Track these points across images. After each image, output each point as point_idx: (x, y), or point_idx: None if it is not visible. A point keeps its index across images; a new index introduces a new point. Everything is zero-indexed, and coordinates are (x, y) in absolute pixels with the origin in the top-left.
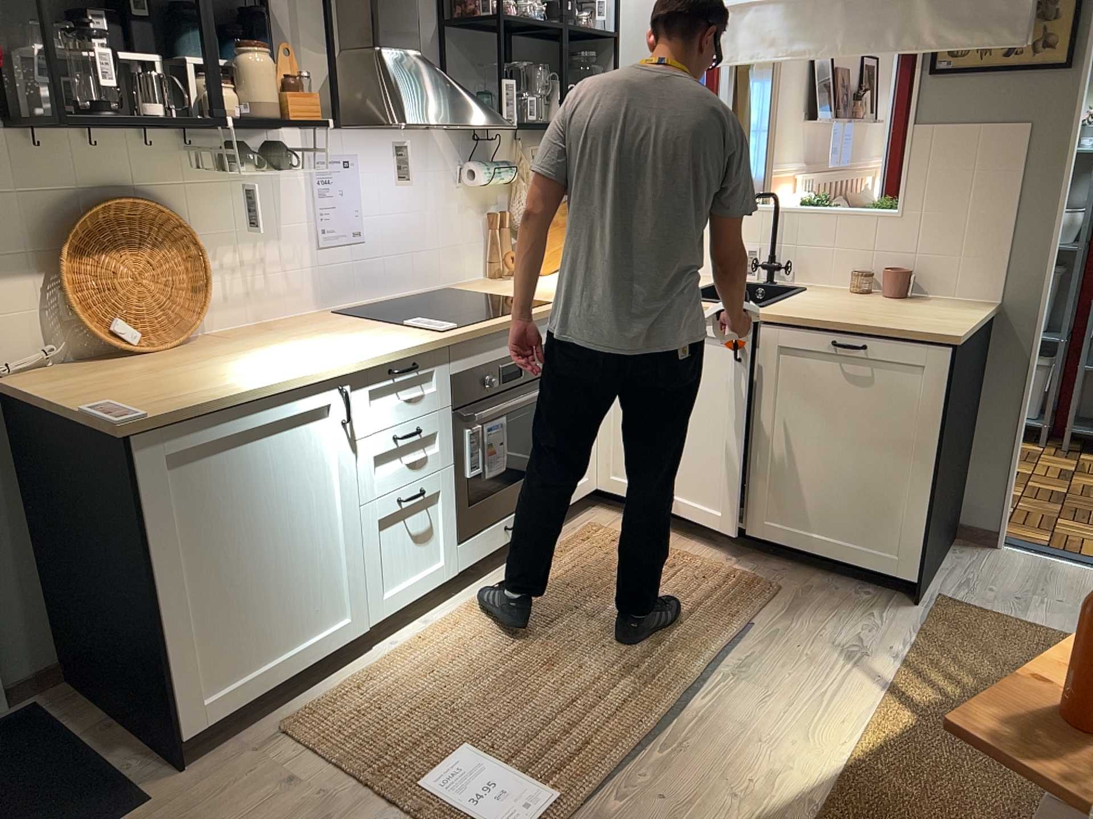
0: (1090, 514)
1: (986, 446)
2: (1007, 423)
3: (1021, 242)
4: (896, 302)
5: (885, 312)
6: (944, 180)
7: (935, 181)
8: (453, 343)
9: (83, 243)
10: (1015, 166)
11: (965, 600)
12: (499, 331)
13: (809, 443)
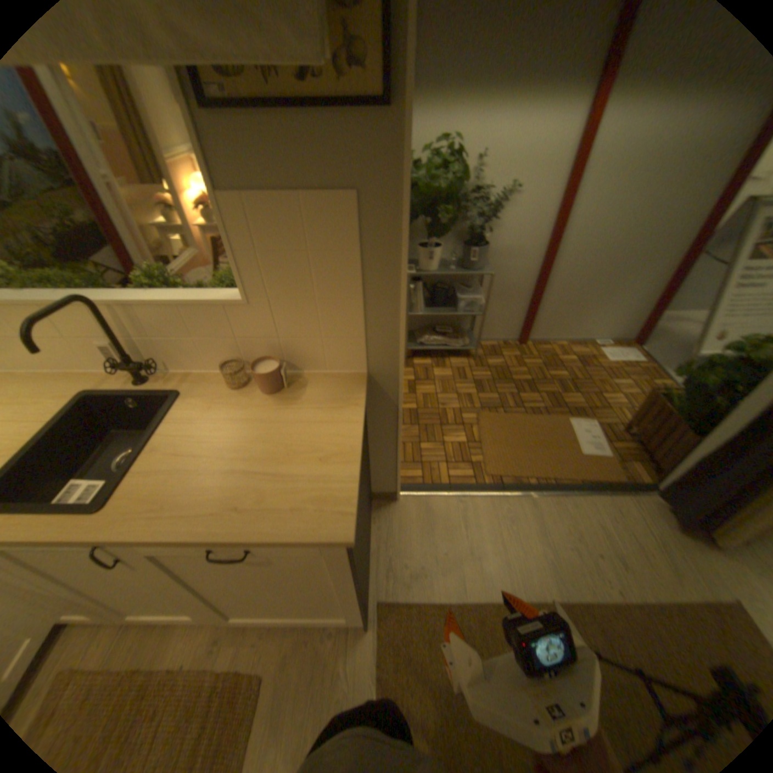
0: (432, 428)
1: (377, 456)
2: (388, 444)
3: (373, 321)
4: (274, 403)
5: (261, 458)
6: (280, 263)
7: (271, 263)
8: None
9: None
10: (351, 246)
11: (393, 598)
12: None
13: (233, 591)
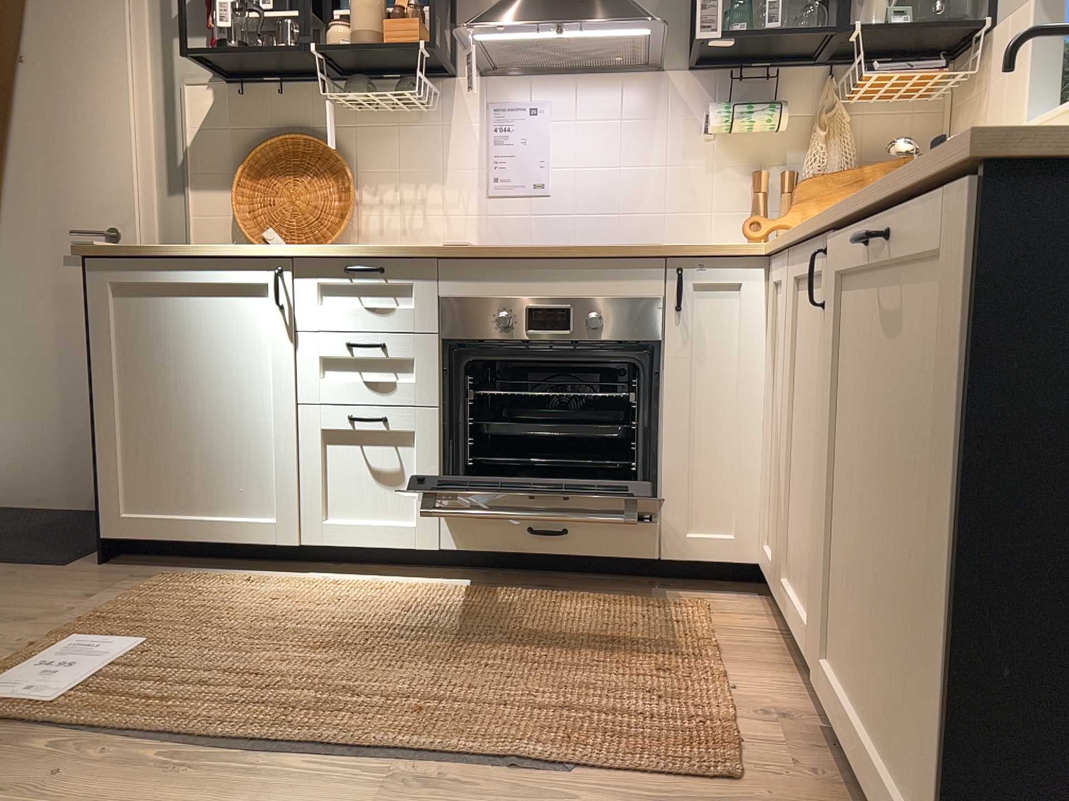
0: None
1: None
2: None
3: None
4: None
5: None
6: None
7: None
8: (441, 256)
9: (261, 167)
10: None
11: None
12: (525, 259)
13: (865, 491)
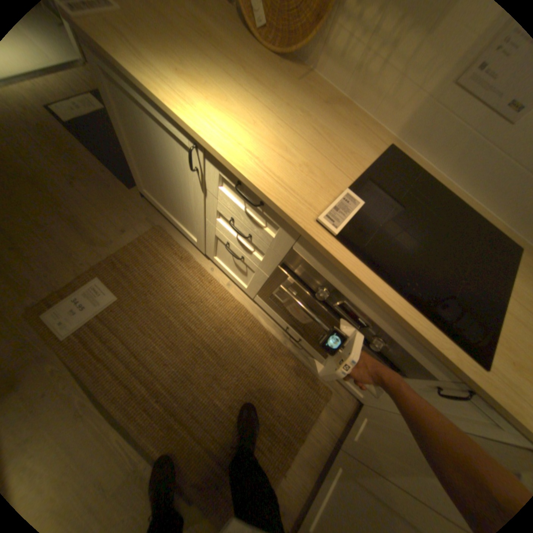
0: None
1: None
2: None
3: None
4: None
5: None
6: None
7: None
8: (306, 237)
9: None
10: None
11: None
12: (366, 291)
13: None
